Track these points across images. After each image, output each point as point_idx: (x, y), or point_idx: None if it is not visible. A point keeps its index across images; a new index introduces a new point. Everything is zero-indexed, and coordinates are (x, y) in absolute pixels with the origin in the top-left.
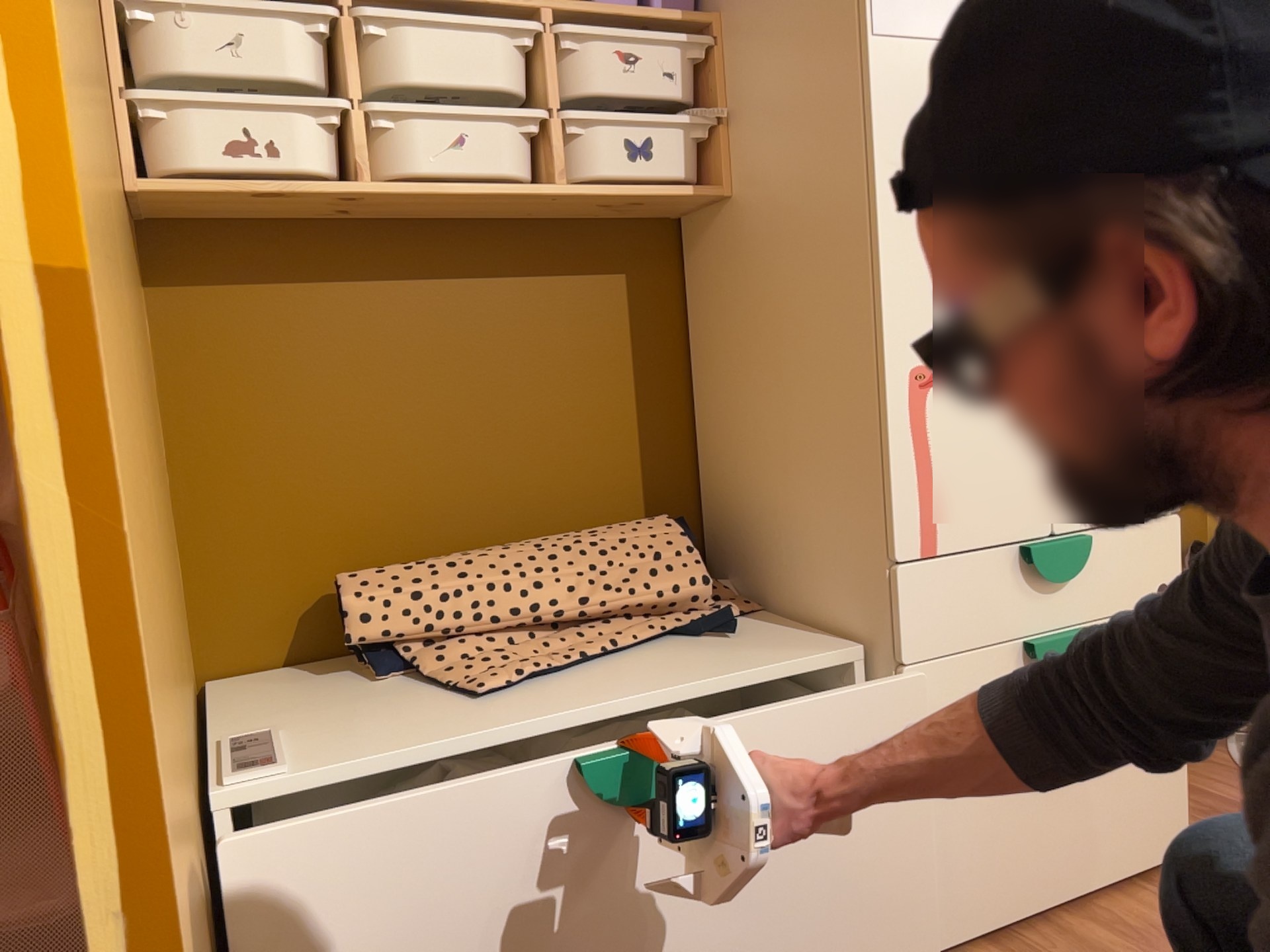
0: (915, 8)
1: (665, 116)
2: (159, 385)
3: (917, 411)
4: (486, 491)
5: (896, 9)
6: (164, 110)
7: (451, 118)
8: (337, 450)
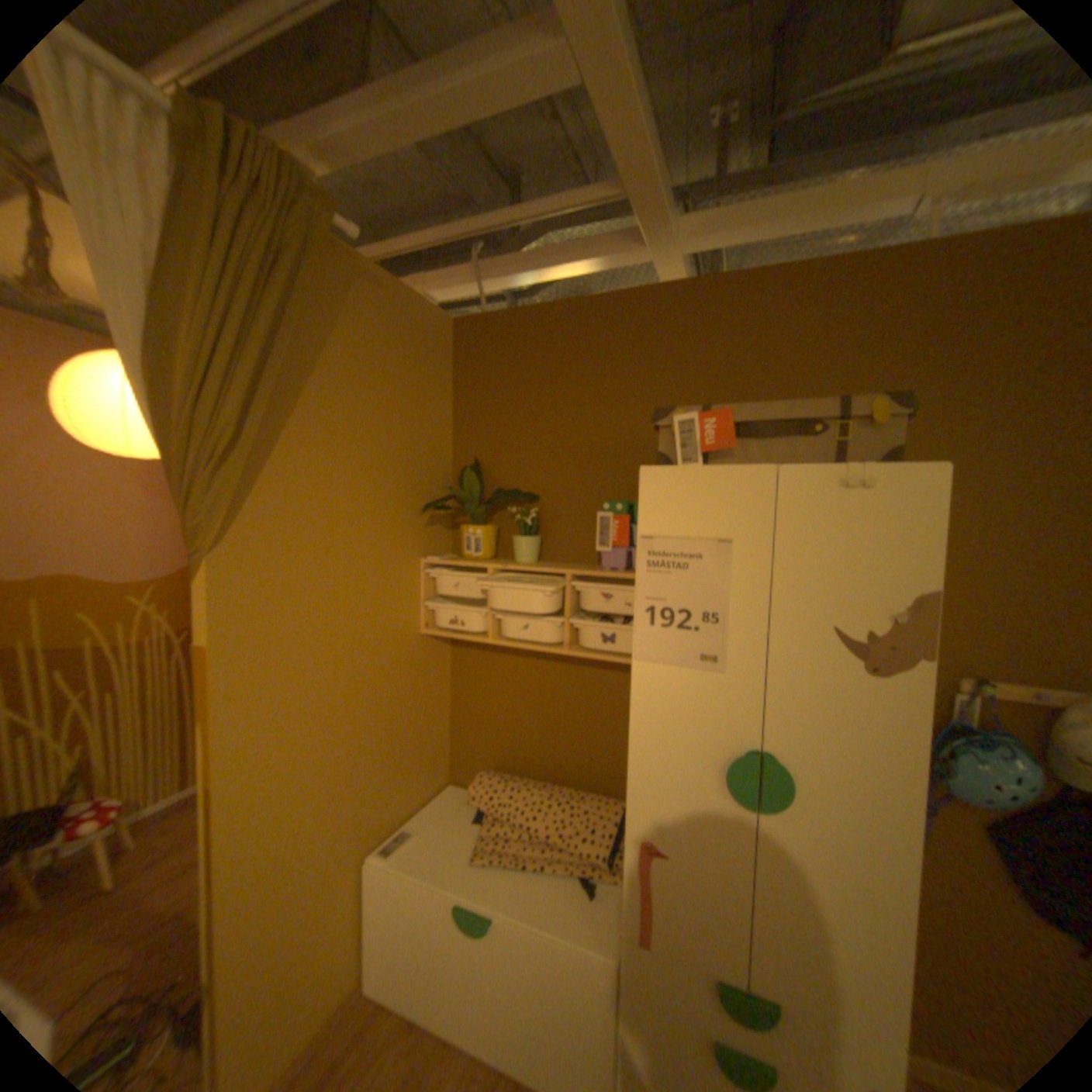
0: (666, 648)
1: (619, 627)
2: (450, 679)
3: (643, 866)
4: (553, 755)
5: (652, 647)
6: (433, 606)
7: (522, 618)
8: (499, 719)
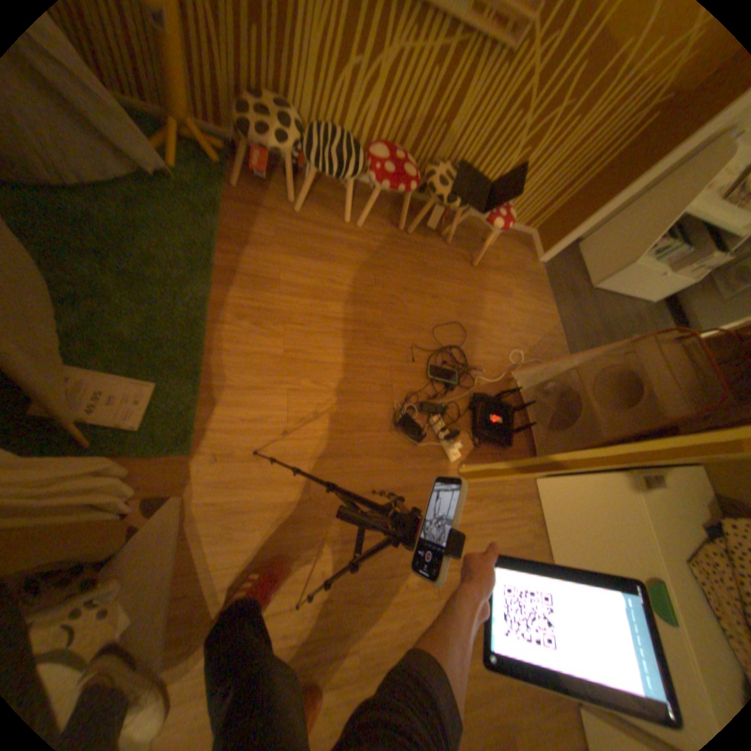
0: None
1: None
2: None
3: None
4: None
5: None
6: None
7: None
8: None
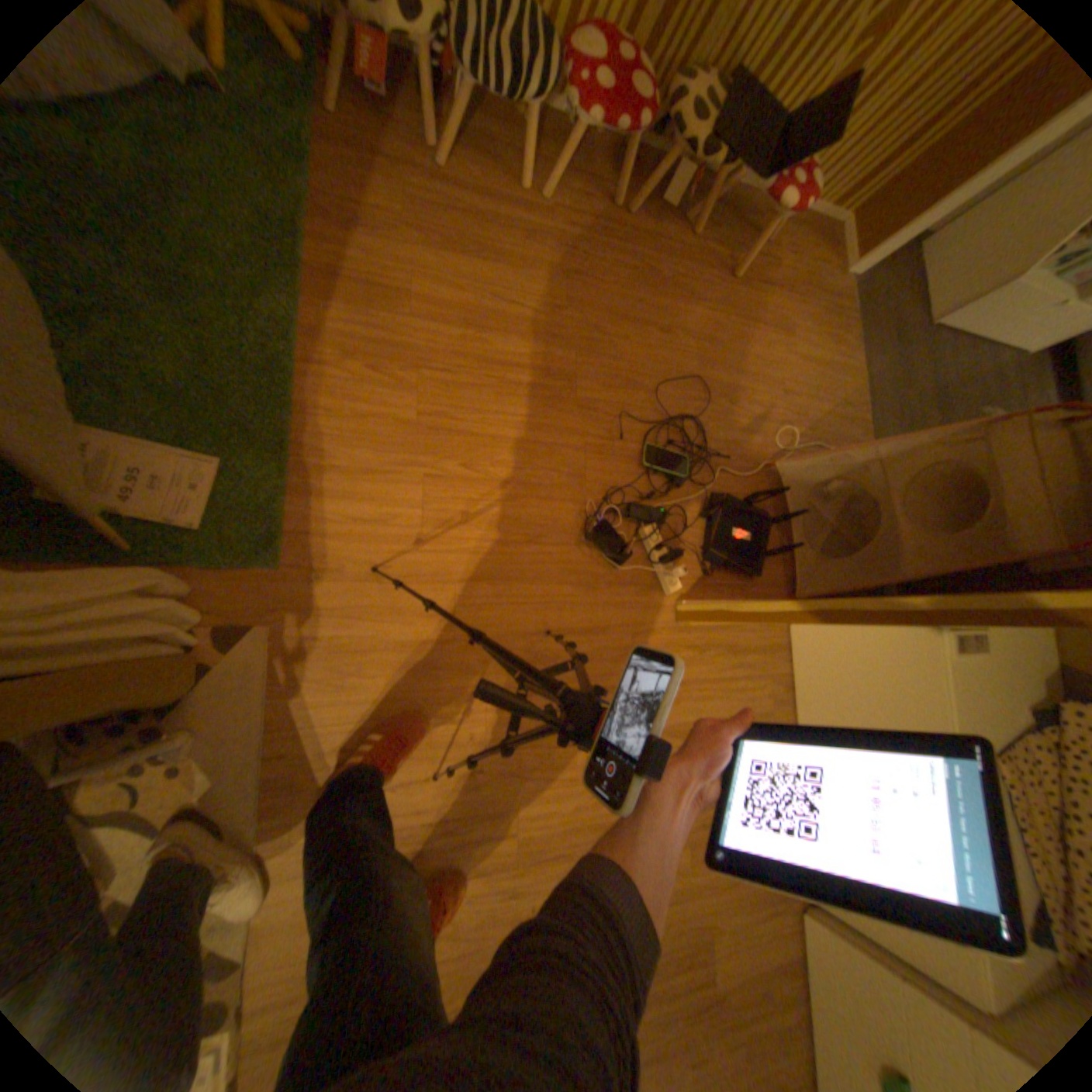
0: None
1: None
2: None
3: None
4: None
5: None
6: None
7: None
8: None
